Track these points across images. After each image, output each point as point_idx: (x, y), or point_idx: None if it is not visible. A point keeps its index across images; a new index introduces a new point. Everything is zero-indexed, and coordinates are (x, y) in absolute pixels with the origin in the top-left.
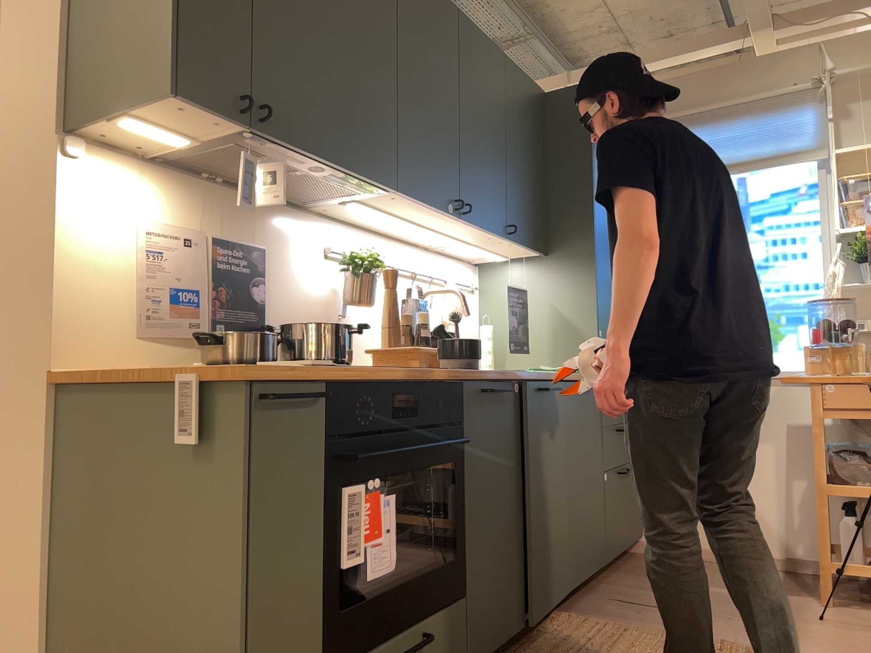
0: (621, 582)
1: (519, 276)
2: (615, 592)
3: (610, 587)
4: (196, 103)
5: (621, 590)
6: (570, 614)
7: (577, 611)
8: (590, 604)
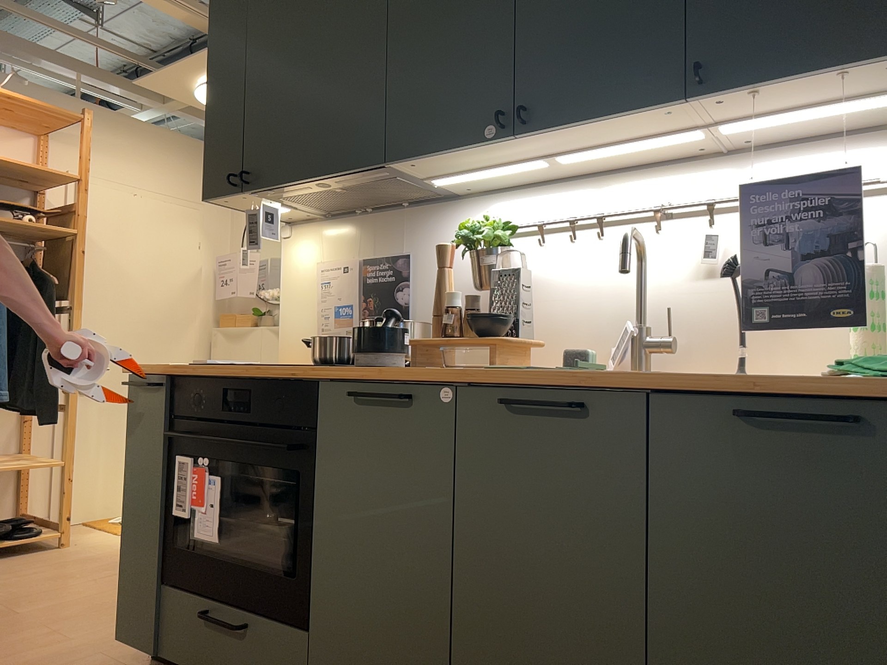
0: None
1: None
2: None
3: None
4: (217, 197)
5: None
6: None
7: None
8: None
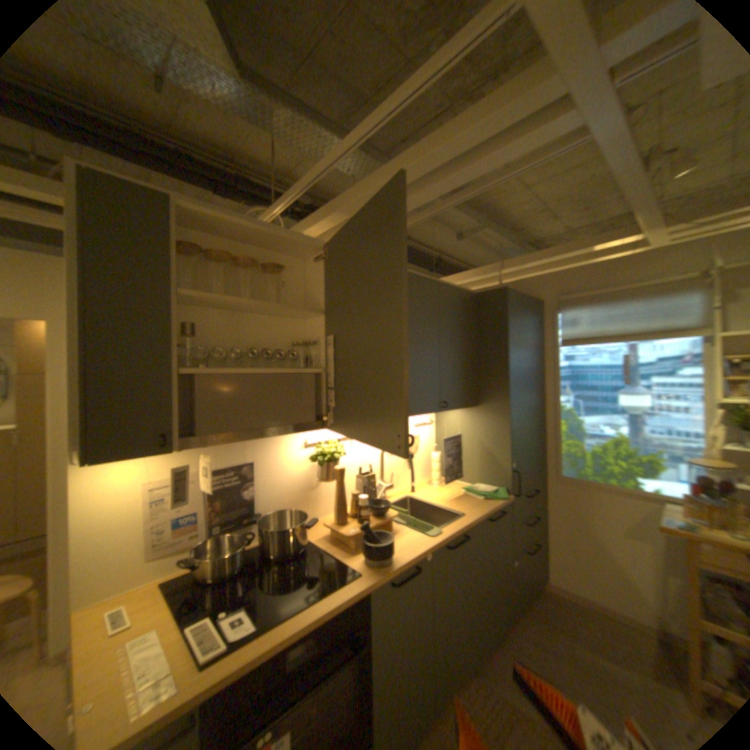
0: (527, 635)
1: (459, 417)
2: (519, 651)
3: (517, 642)
4: (115, 458)
5: (524, 647)
6: (481, 679)
7: (487, 675)
8: (498, 666)
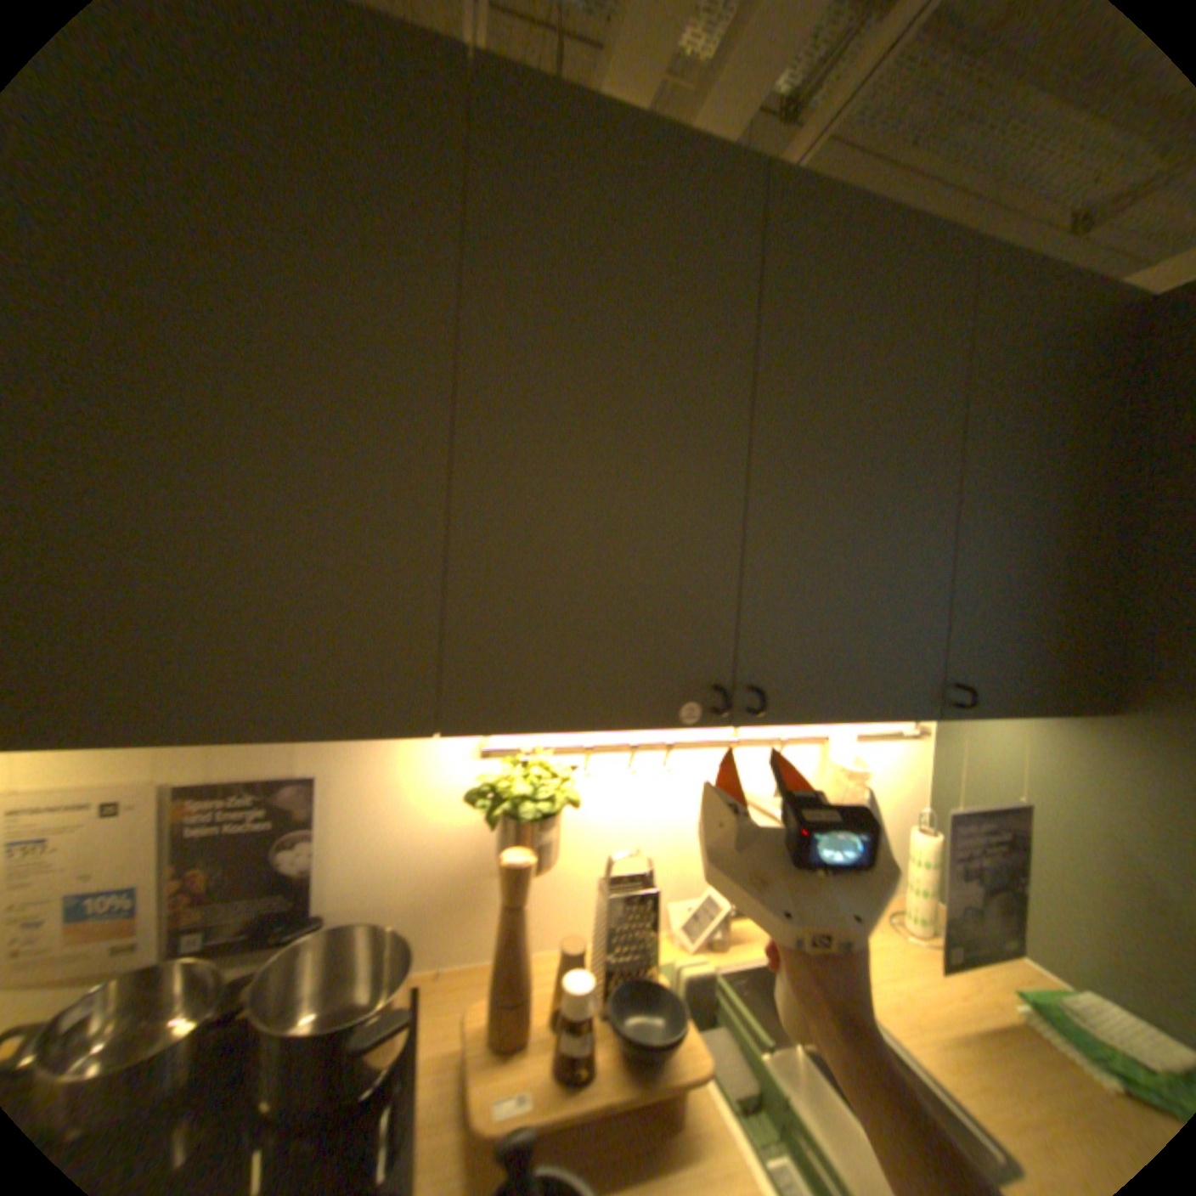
0: None
1: (1031, 736)
2: None
3: None
4: None
5: None
6: None
7: None
8: None
